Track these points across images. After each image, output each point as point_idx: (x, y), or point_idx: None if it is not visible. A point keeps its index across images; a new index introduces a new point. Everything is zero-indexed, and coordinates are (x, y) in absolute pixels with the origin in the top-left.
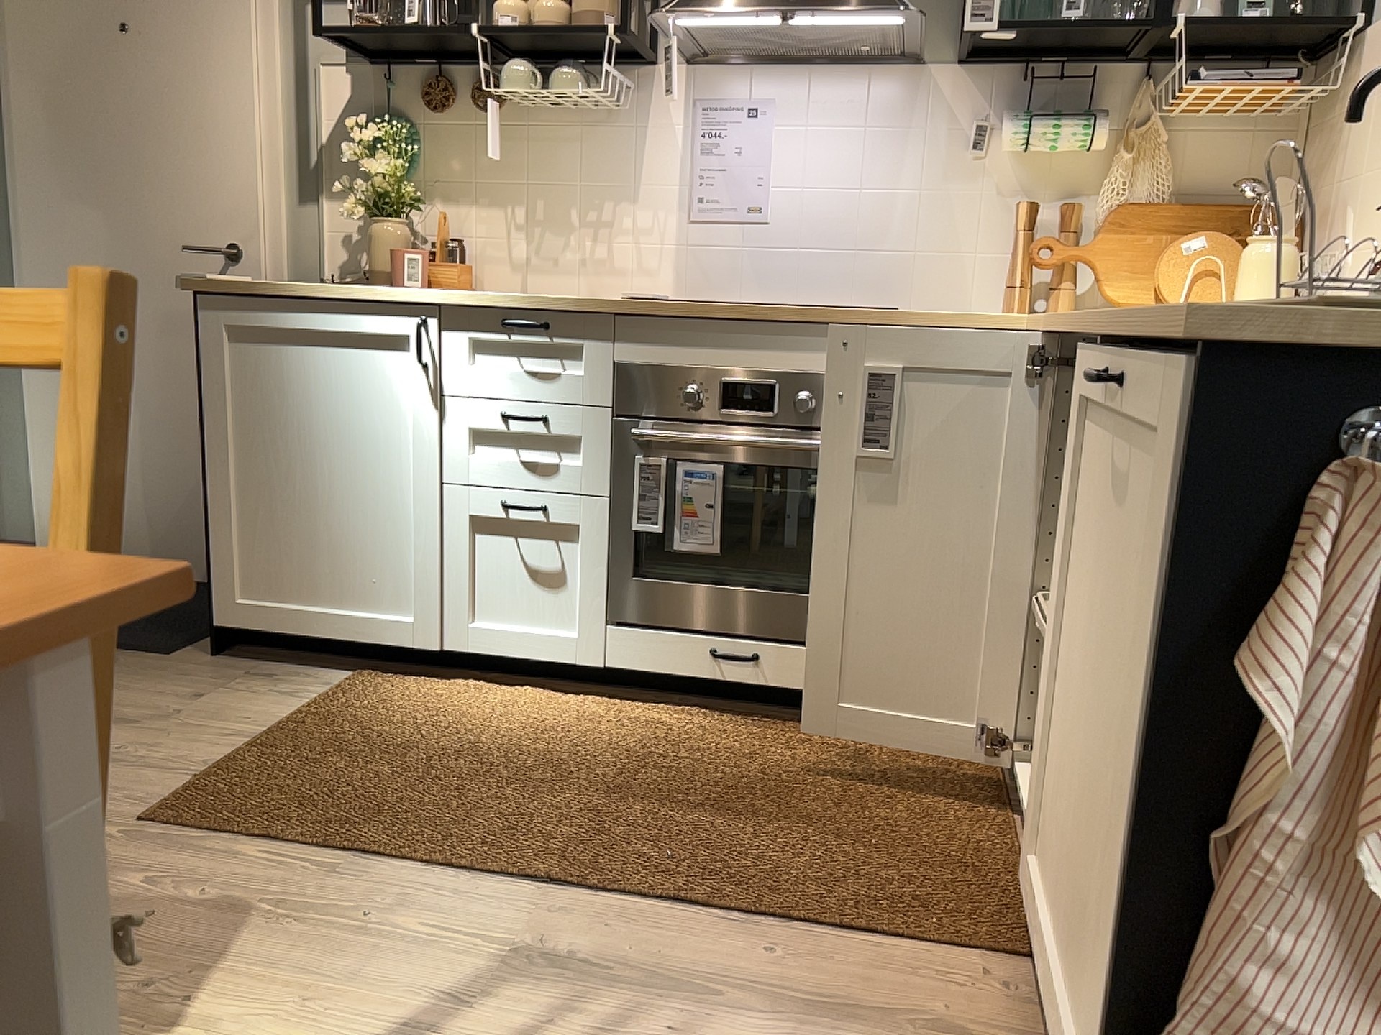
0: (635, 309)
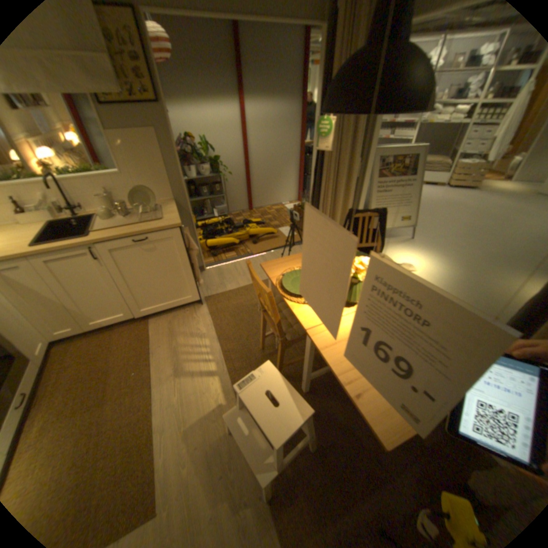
0: None
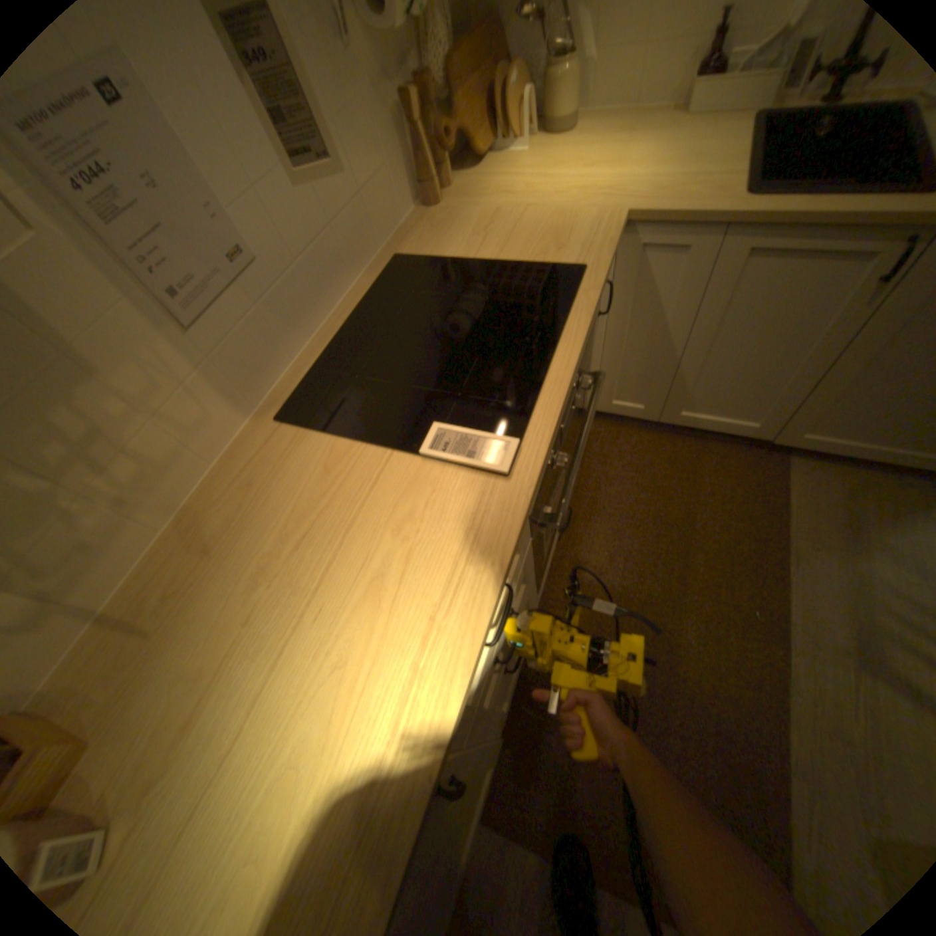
0: (540, 466)
